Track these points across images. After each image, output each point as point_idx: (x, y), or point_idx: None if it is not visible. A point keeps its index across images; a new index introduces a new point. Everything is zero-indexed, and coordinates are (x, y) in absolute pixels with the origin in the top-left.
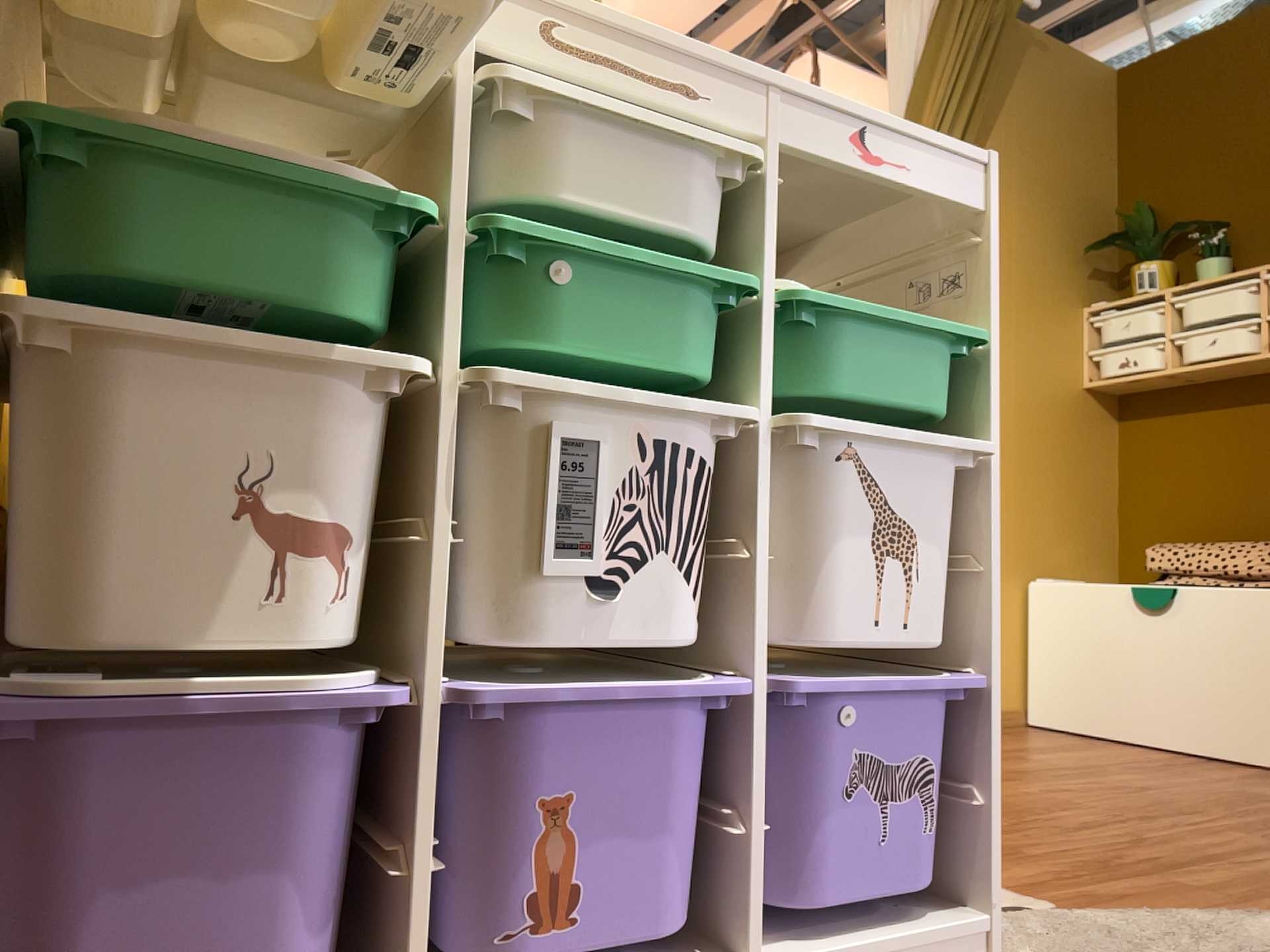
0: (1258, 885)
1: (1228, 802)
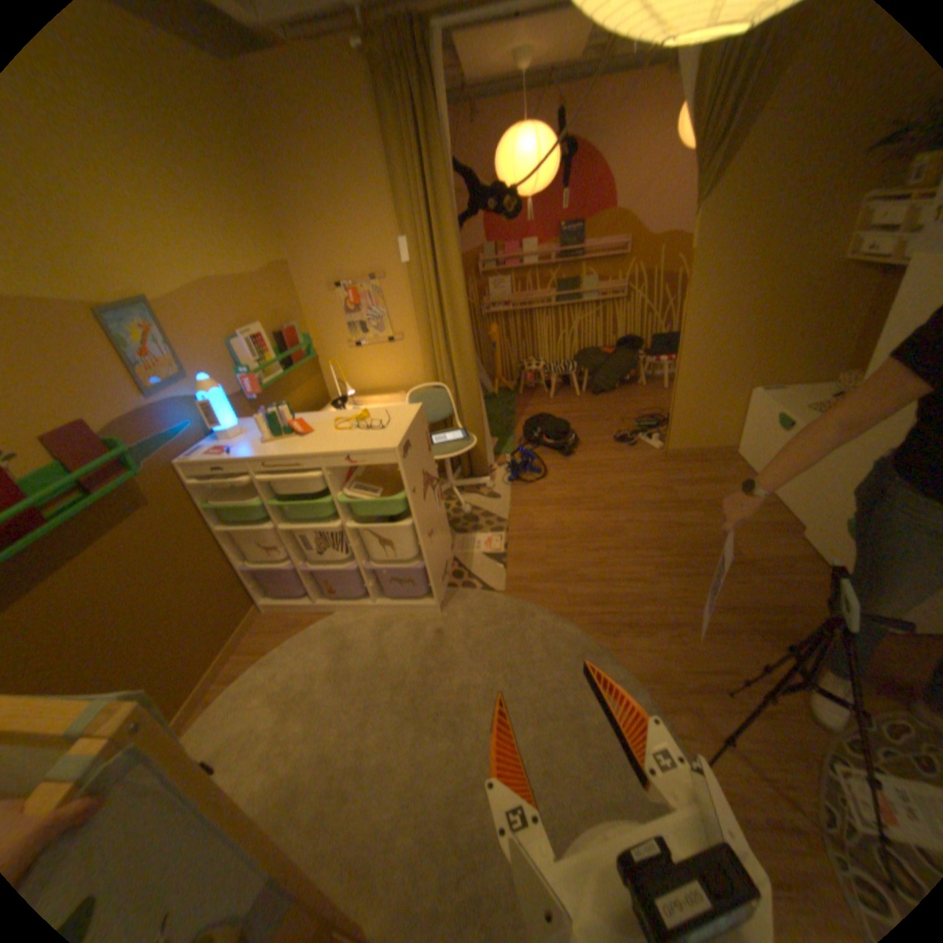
0: (586, 604)
1: (695, 550)
